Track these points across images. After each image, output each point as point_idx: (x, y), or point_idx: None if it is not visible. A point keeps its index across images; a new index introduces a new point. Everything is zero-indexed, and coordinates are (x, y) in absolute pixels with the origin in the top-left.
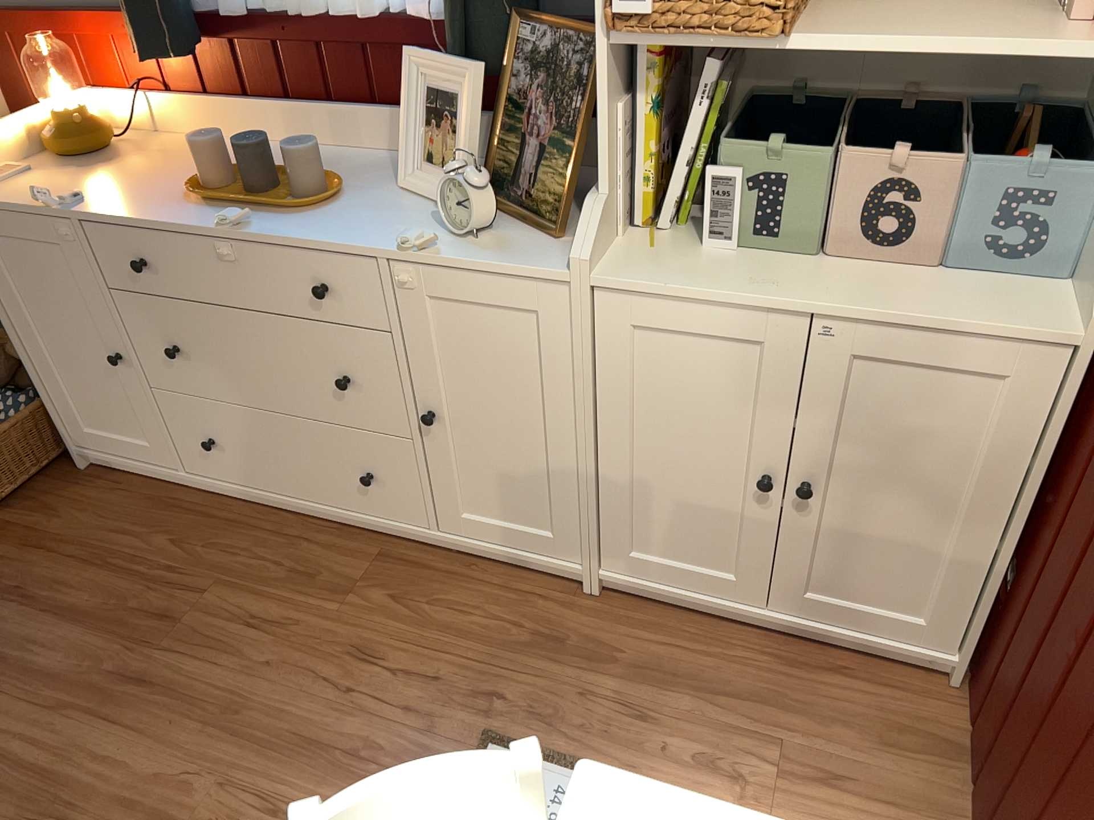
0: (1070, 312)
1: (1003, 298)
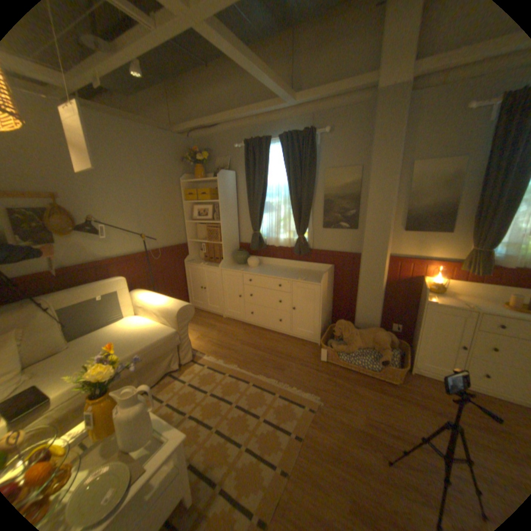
0: None
1: None
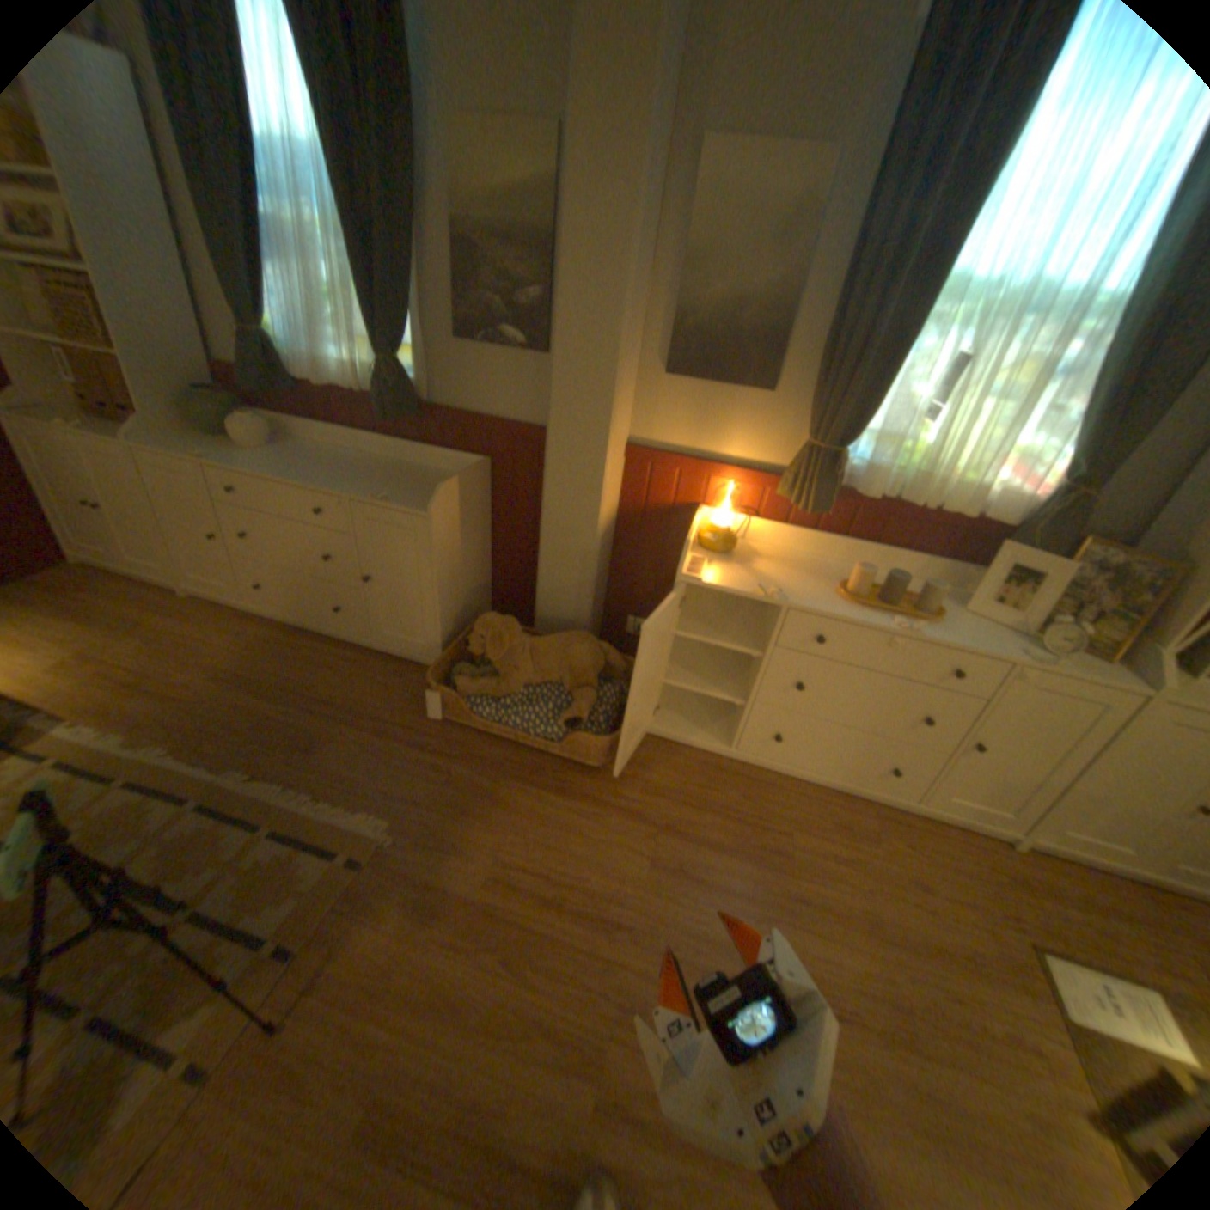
0: None
1: None
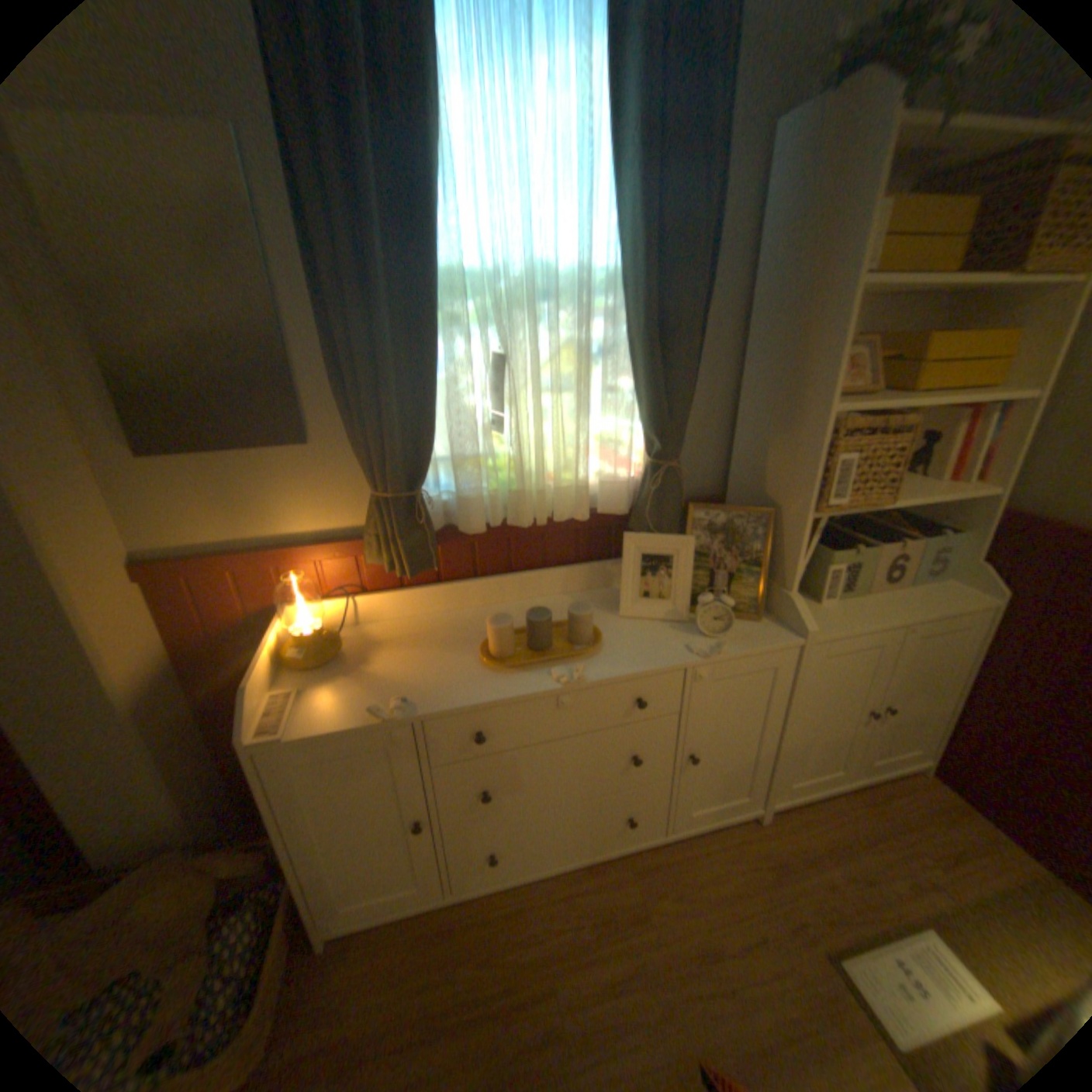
0: (984, 592)
1: (952, 593)
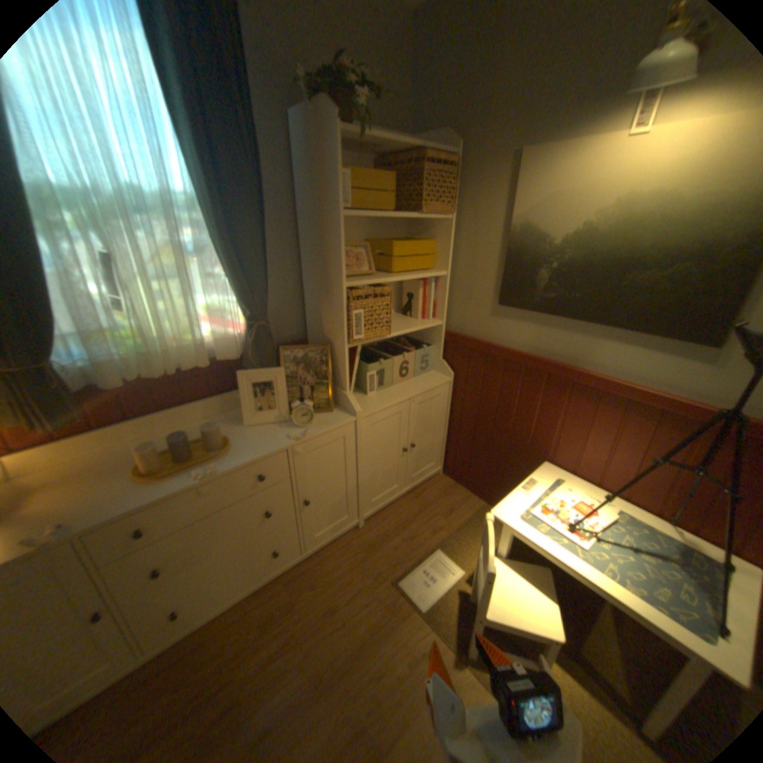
0: (444, 375)
1: (430, 378)
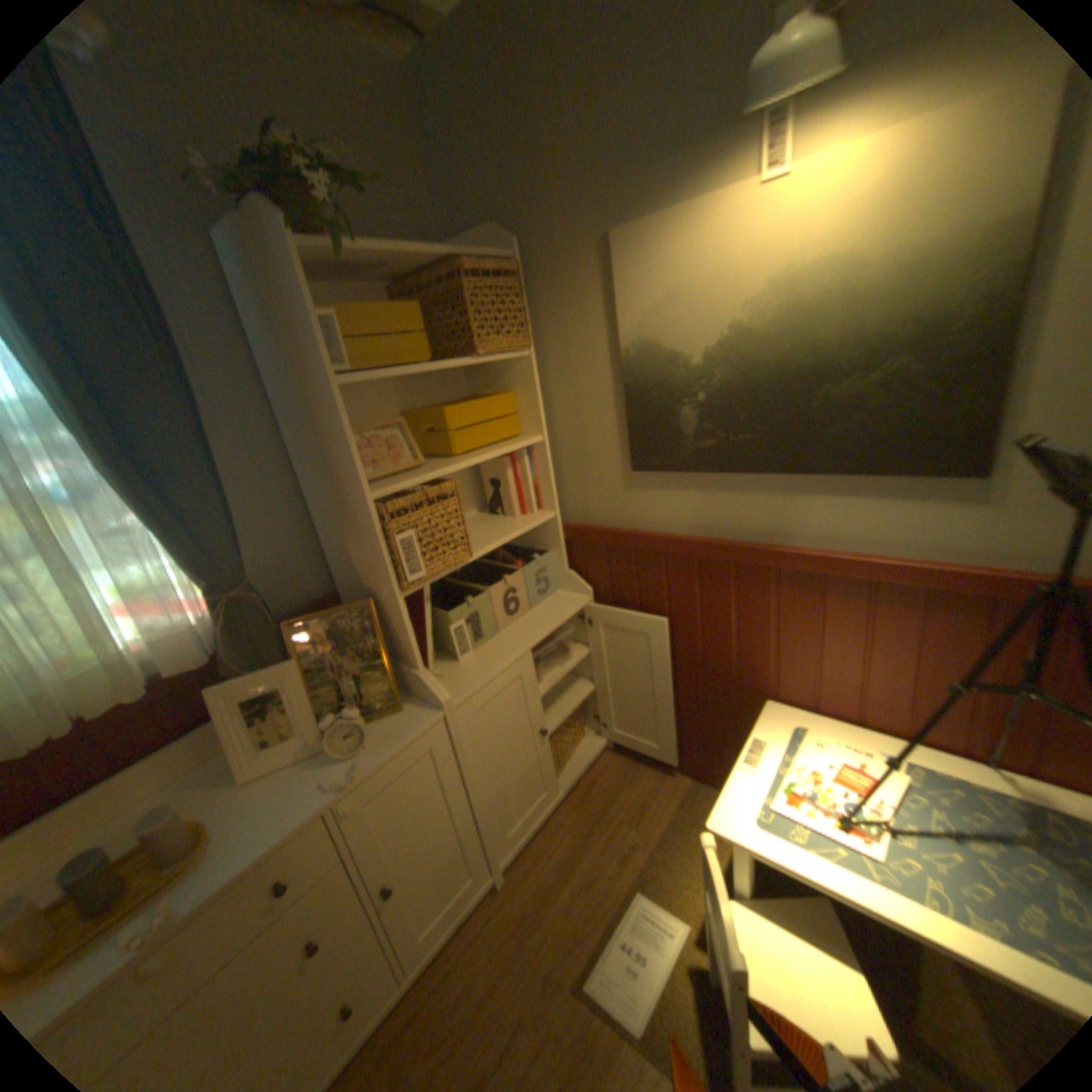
0: (578, 592)
1: (558, 602)
